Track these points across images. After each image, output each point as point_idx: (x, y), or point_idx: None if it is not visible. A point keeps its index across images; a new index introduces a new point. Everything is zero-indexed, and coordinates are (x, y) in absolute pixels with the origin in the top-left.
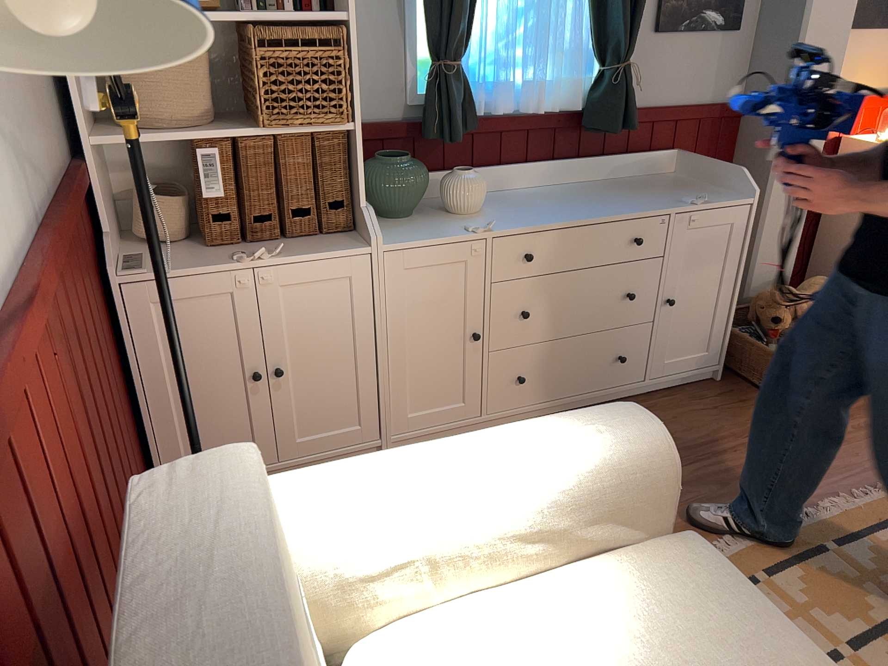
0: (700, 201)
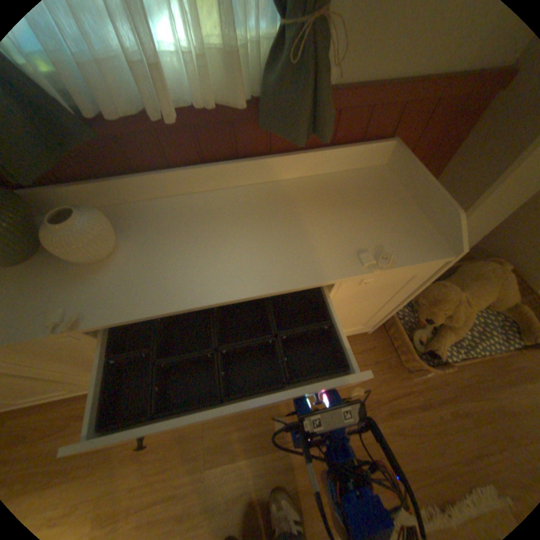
0: (380, 266)
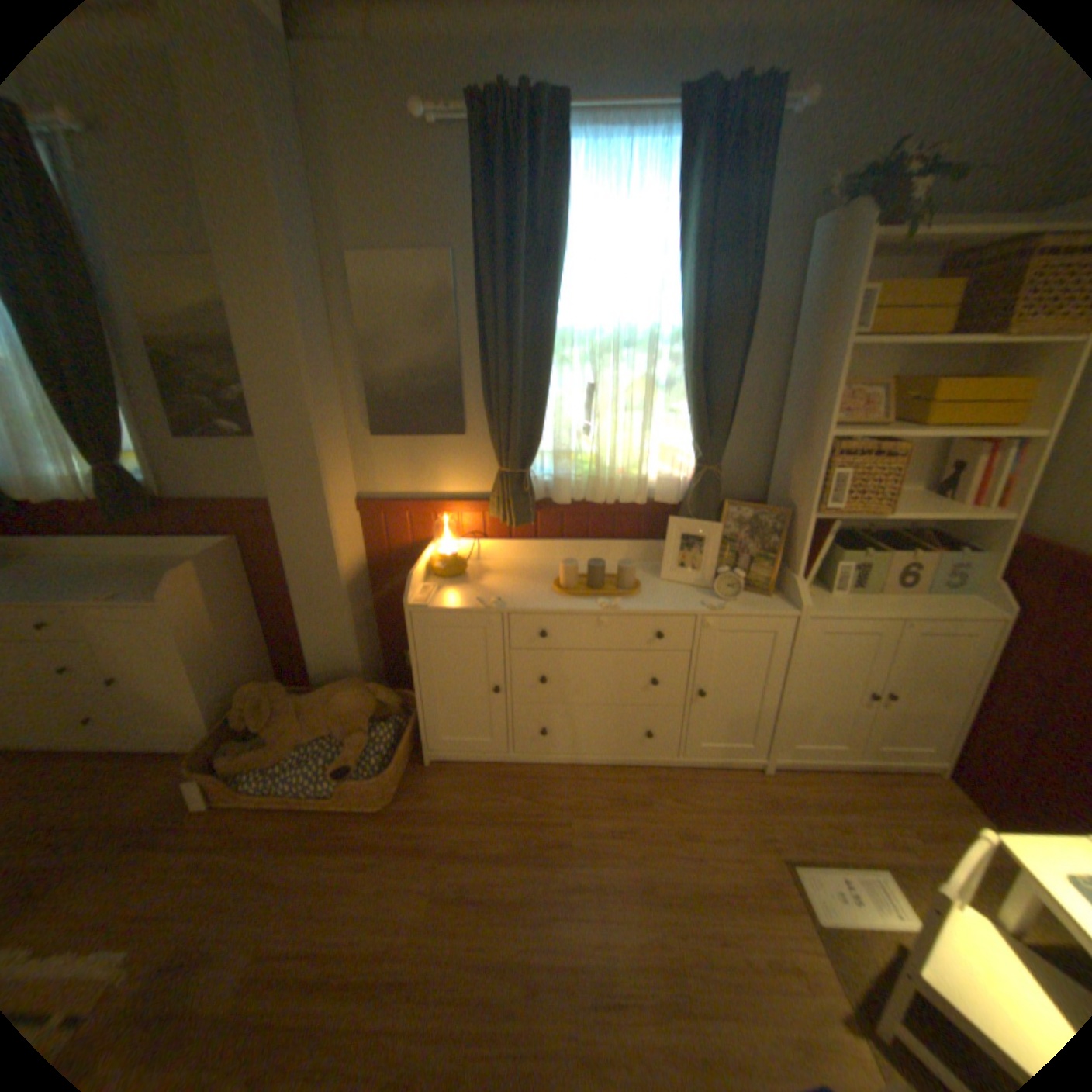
0: (95, 600)
